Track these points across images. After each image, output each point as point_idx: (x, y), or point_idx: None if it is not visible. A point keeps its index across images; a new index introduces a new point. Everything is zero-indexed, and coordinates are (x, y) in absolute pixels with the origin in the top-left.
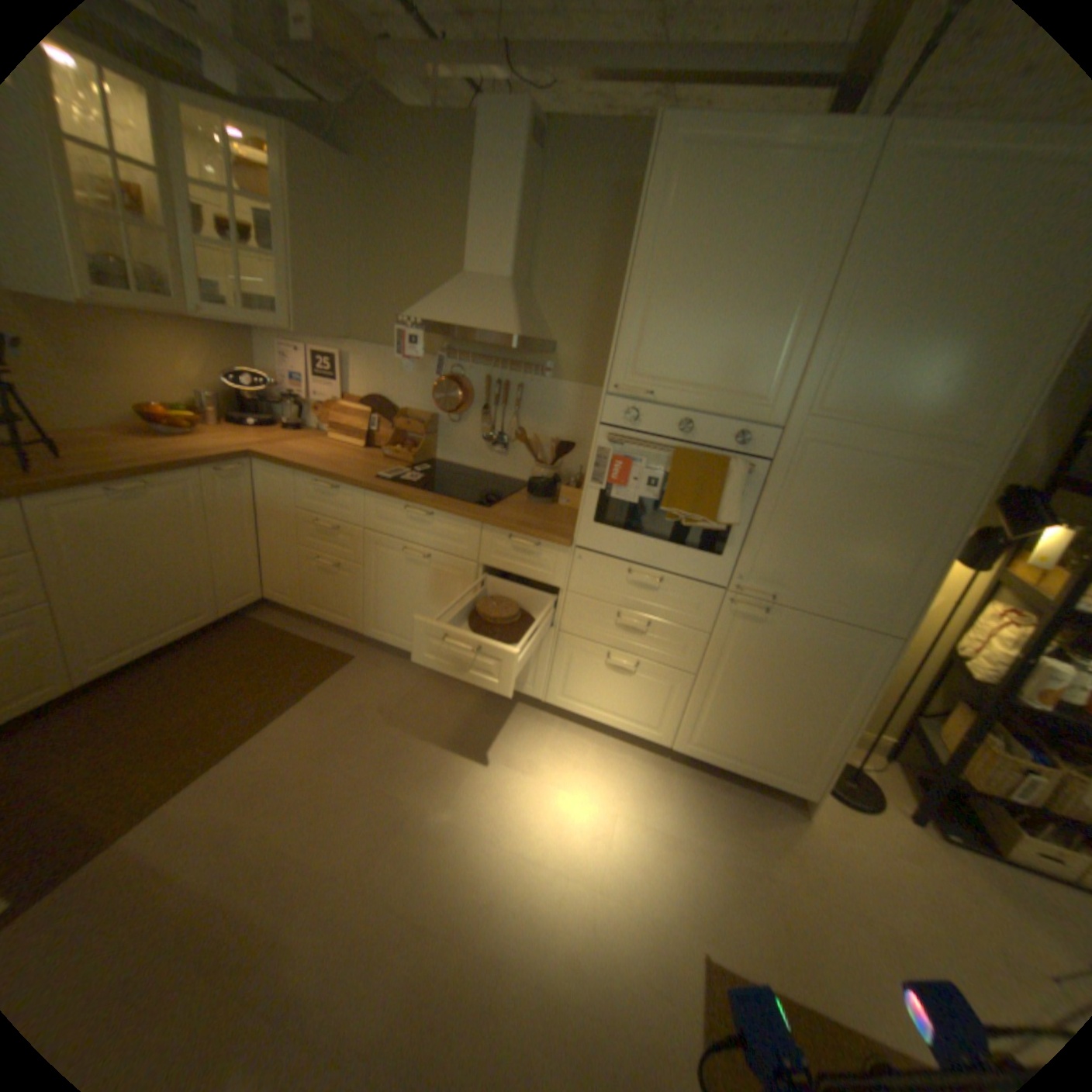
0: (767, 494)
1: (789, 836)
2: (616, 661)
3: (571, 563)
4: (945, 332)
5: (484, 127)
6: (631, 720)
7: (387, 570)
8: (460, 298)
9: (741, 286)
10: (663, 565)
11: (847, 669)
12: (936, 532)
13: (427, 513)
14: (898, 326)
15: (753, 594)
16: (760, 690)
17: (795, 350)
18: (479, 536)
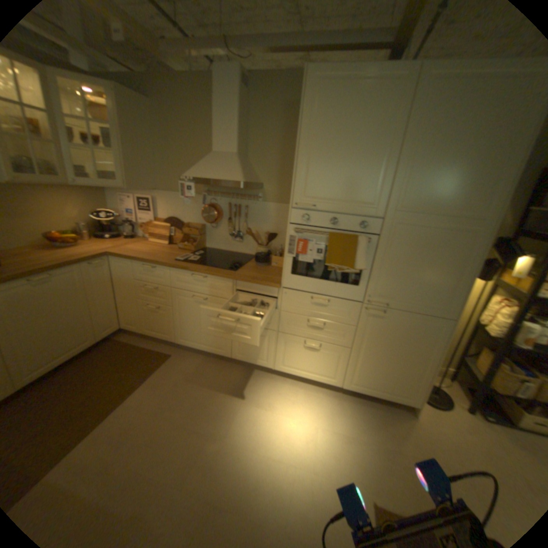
0: (378, 252)
1: (407, 428)
2: (309, 345)
3: (281, 296)
4: (459, 164)
5: (216, 78)
6: (319, 374)
7: (184, 308)
8: (211, 164)
9: (355, 148)
10: (328, 293)
11: (428, 338)
12: (466, 264)
13: (203, 276)
14: (436, 162)
15: (376, 304)
16: (385, 353)
17: (385, 178)
18: (232, 286)
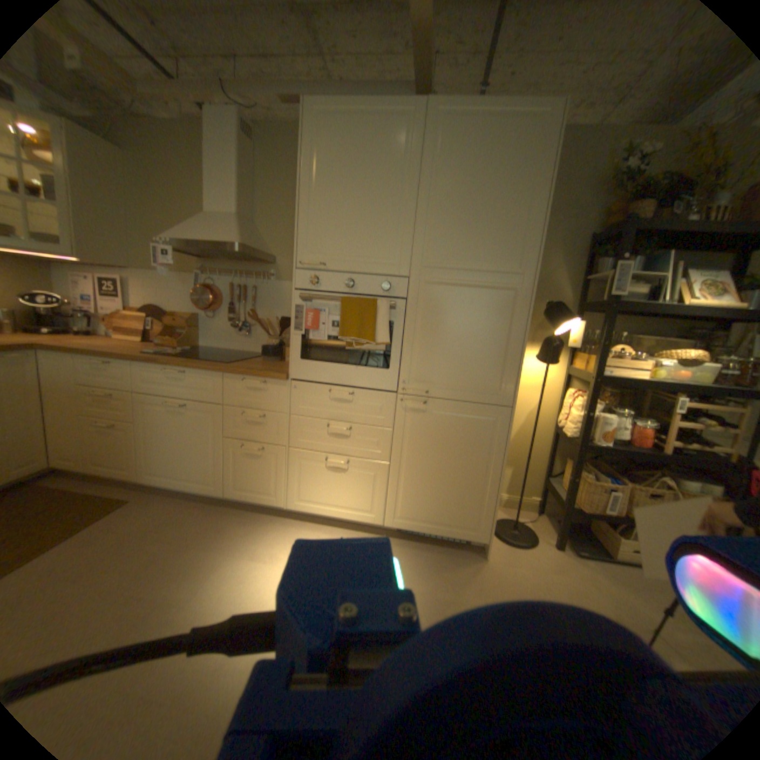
0: (408, 322)
1: (472, 573)
2: (332, 462)
3: (290, 393)
4: (484, 208)
5: (208, 123)
6: (350, 509)
7: (152, 423)
8: (200, 225)
9: (366, 192)
10: (352, 382)
11: (483, 436)
12: (511, 331)
13: (180, 372)
14: (458, 207)
15: (413, 391)
16: (433, 464)
17: (405, 227)
18: (221, 384)
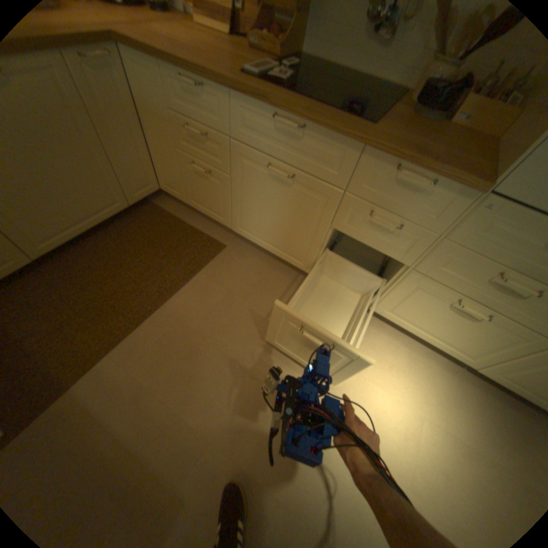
0: None
1: None
2: (471, 312)
3: (474, 210)
4: None
5: None
6: (450, 344)
7: (252, 182)
8: None
9: None
10: None
11: None
12: None
13: (300, 124)
14: None
15: None
16: None
17: None
18: (357, 159)
